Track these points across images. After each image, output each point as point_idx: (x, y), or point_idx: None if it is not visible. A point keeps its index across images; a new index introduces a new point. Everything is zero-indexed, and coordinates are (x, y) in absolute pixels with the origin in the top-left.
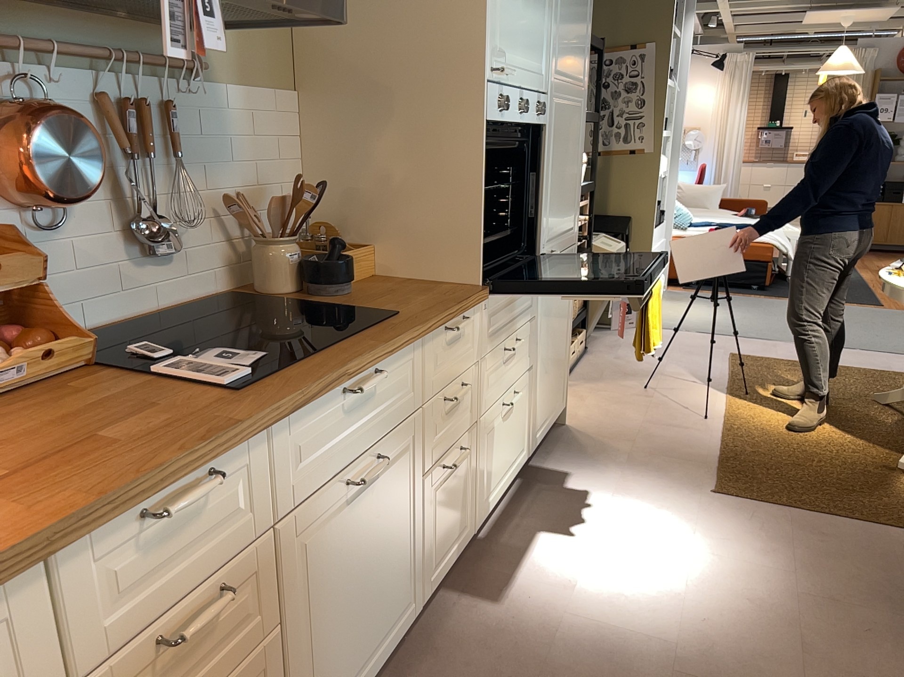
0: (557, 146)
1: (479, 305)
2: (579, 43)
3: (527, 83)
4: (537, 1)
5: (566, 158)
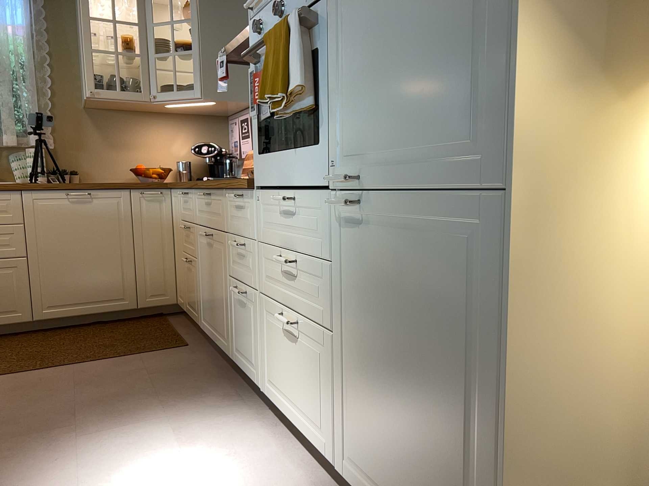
0: None
1: (256, 195)
2: None
3: None
4: None
5: None
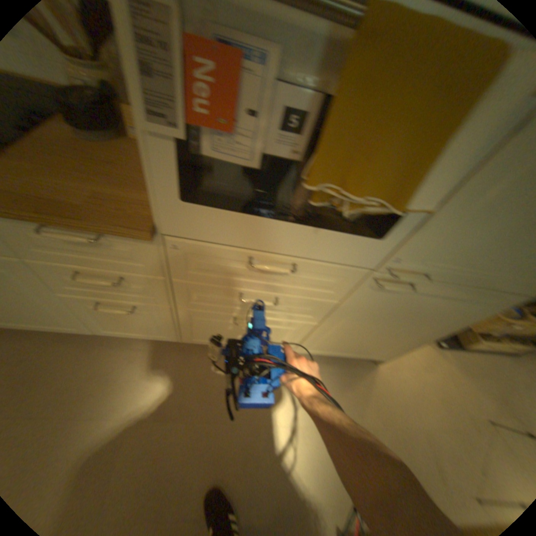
0: None
1: (160, 240)
2: None
3: None
4: None
5: None
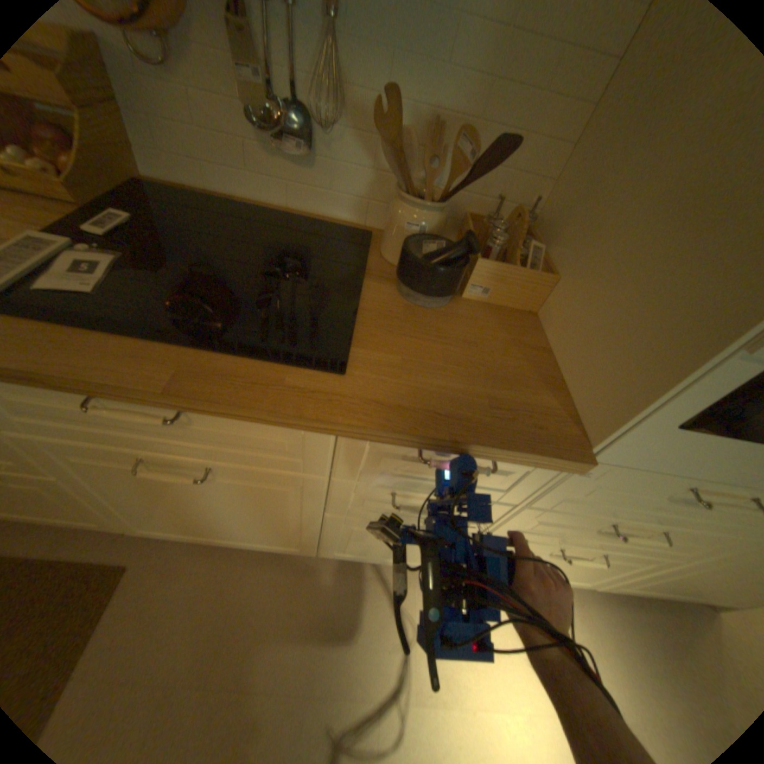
0: None
1: (571, 465)
2: None
3: None
4: None
5: None
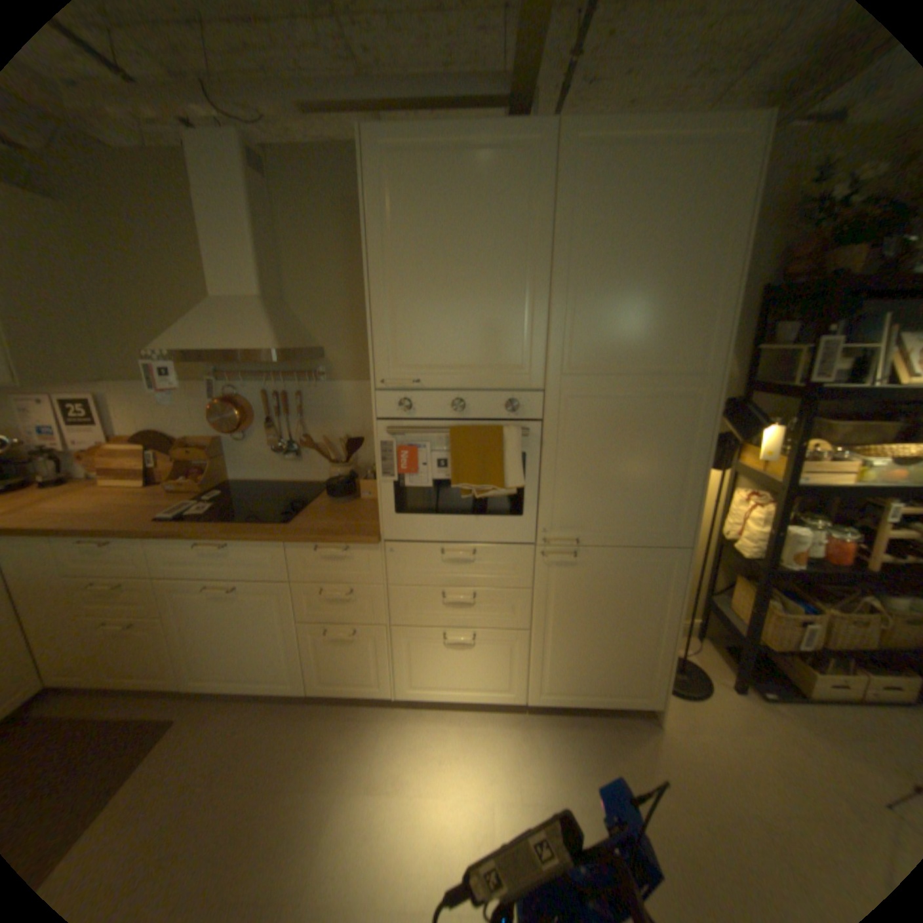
0: (589, 438)
1: (381, 546)
2: (677, 319)
3: (474, 381)
4: (492, 304)
5: (631, 452)
